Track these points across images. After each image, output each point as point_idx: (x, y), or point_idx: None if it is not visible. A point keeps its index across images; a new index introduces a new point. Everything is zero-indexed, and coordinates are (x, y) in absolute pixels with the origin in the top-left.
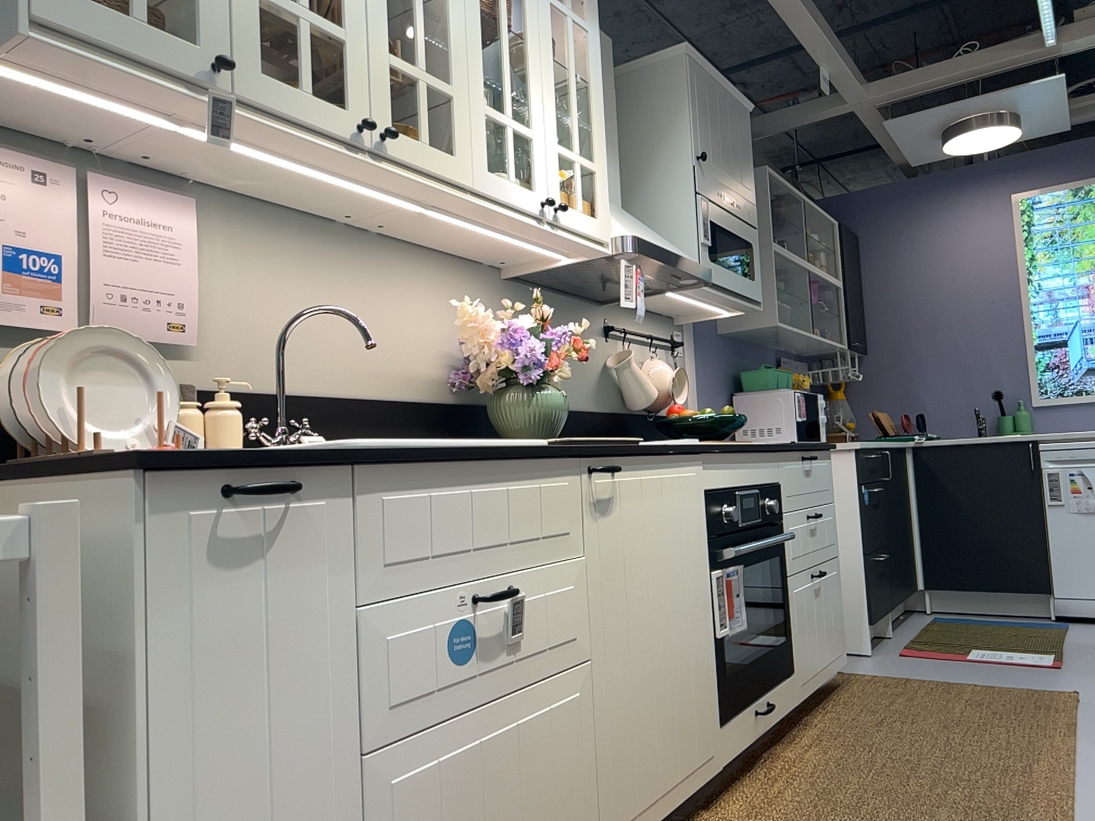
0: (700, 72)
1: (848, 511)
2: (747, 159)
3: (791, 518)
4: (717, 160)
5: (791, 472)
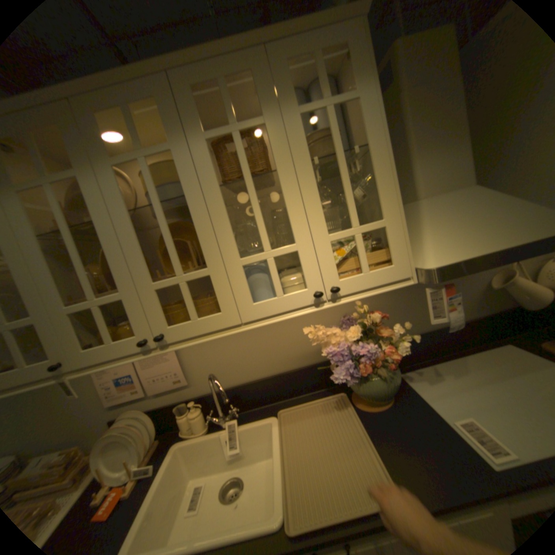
0: None
1: None
2: None
3: None
4: None
5: None
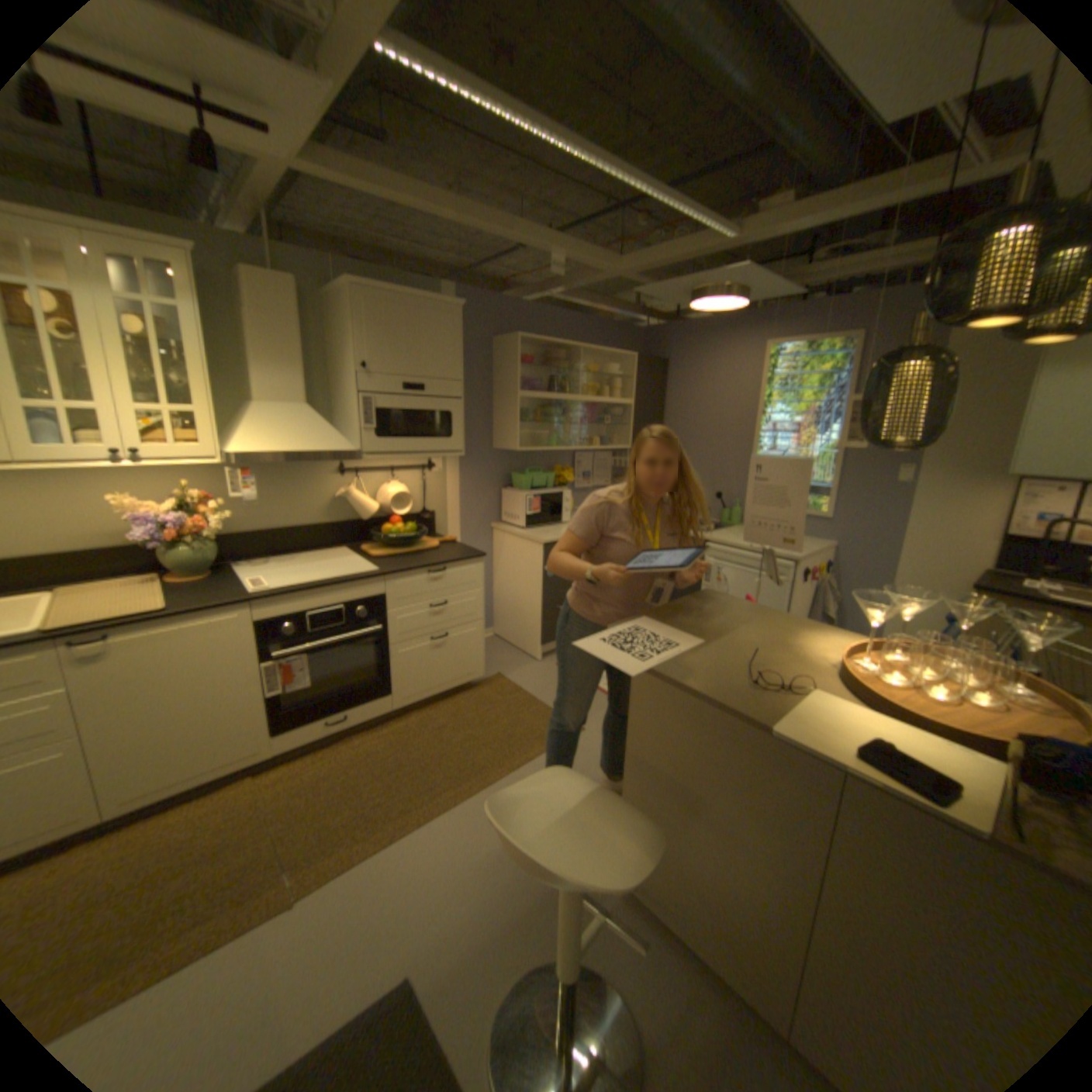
0: (372, 293)
1: (538, 579)
2: (450, 347)
3: (401, 612)
4: (396, 360)
5: (406, 584)
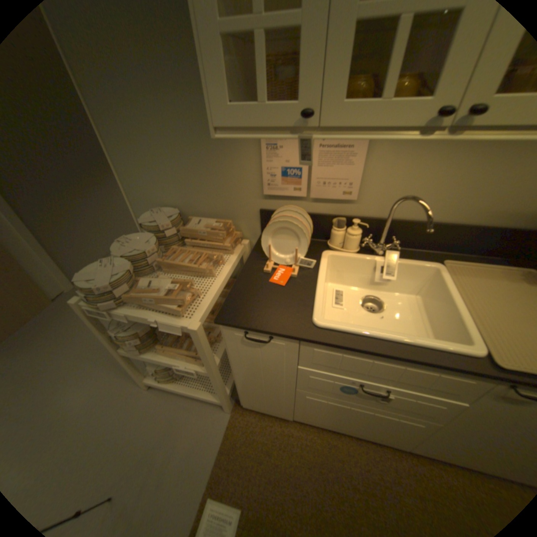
0: None
1: None
2: None
3: None
4: None
5: None
